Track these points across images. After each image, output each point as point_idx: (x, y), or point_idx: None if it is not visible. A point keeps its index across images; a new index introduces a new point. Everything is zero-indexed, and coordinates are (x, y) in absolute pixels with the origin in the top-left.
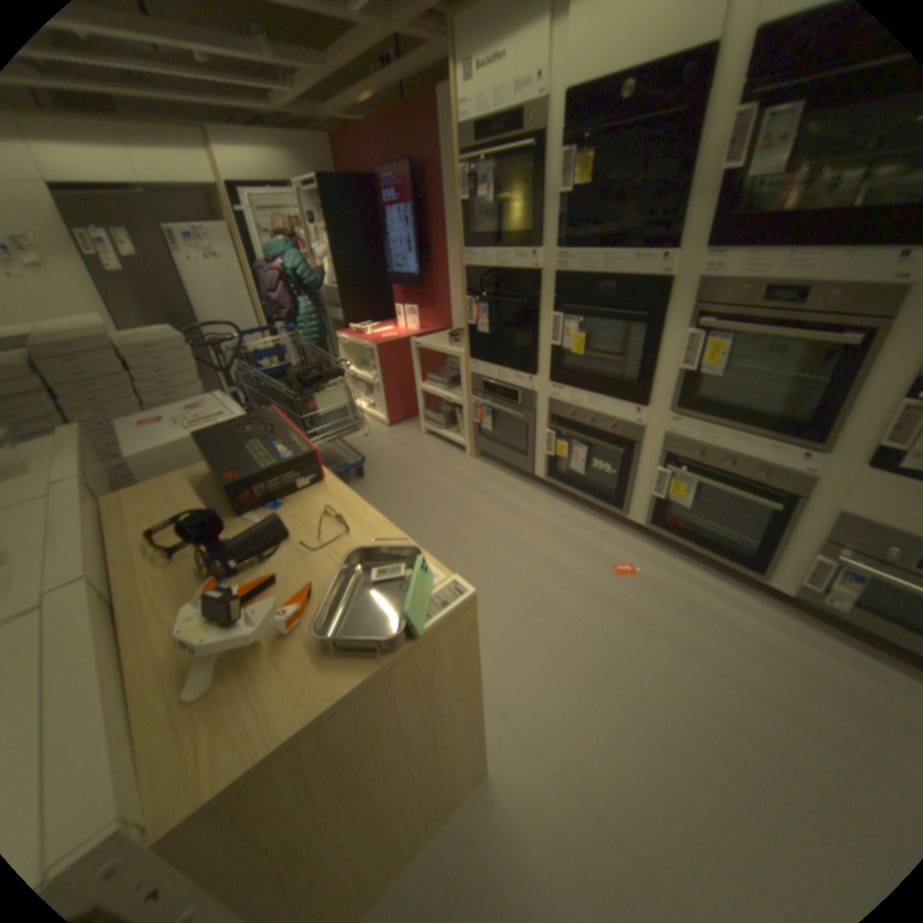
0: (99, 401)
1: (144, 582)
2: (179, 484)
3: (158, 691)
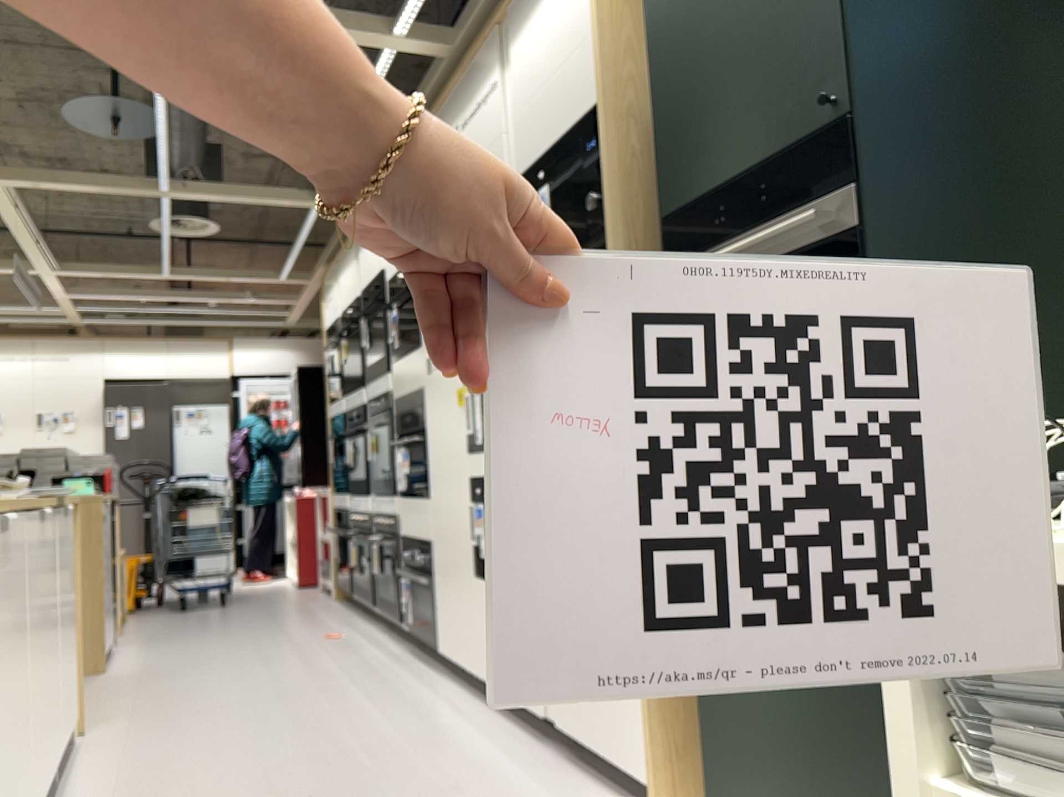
0: None
1: None
2: None
3: None
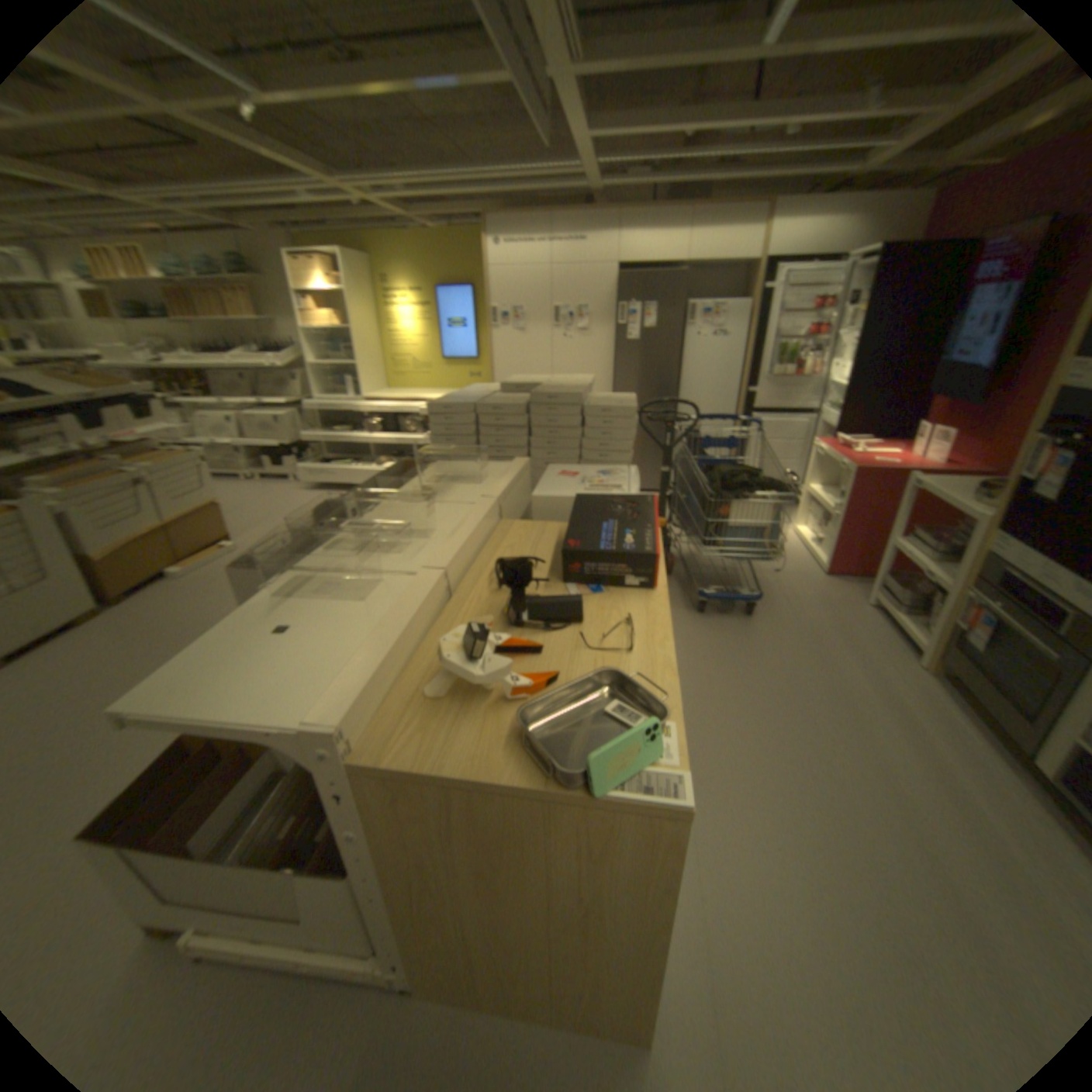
0: (555, 447)
1: (476, 595)
2: (552, 535)
3: (424, 675)
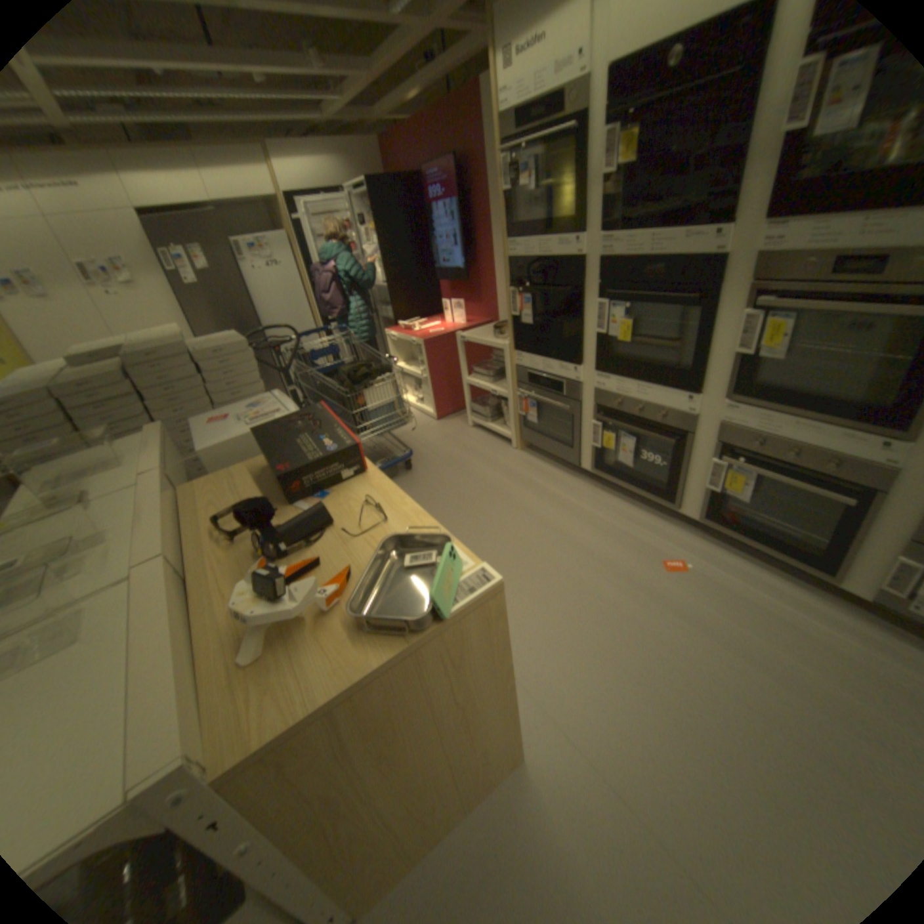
0: (178, 402)
1: (210, 562)
2: (241, 476)
3: (218, 656)
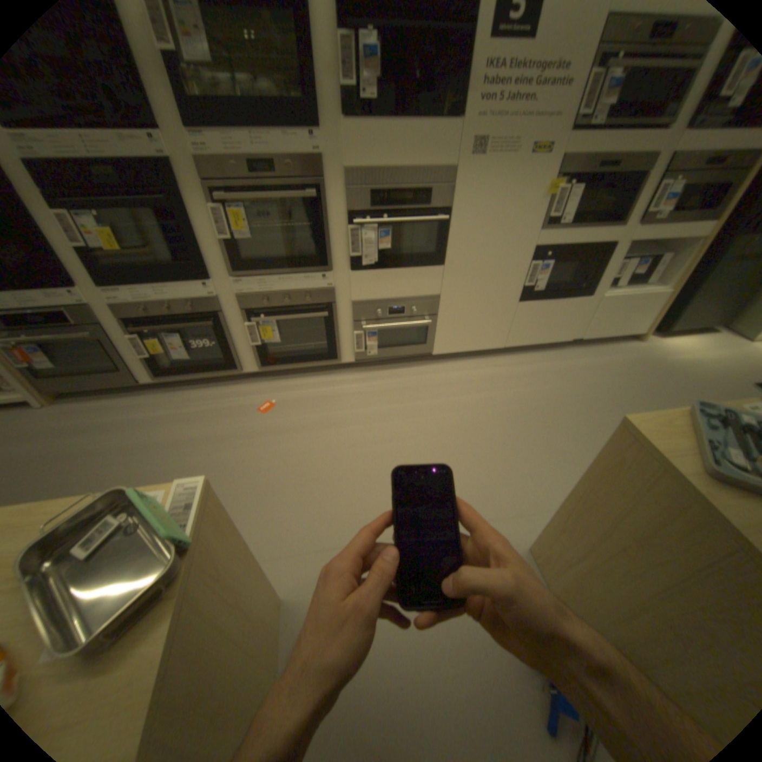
0: None
1: None
2: None
3: None
